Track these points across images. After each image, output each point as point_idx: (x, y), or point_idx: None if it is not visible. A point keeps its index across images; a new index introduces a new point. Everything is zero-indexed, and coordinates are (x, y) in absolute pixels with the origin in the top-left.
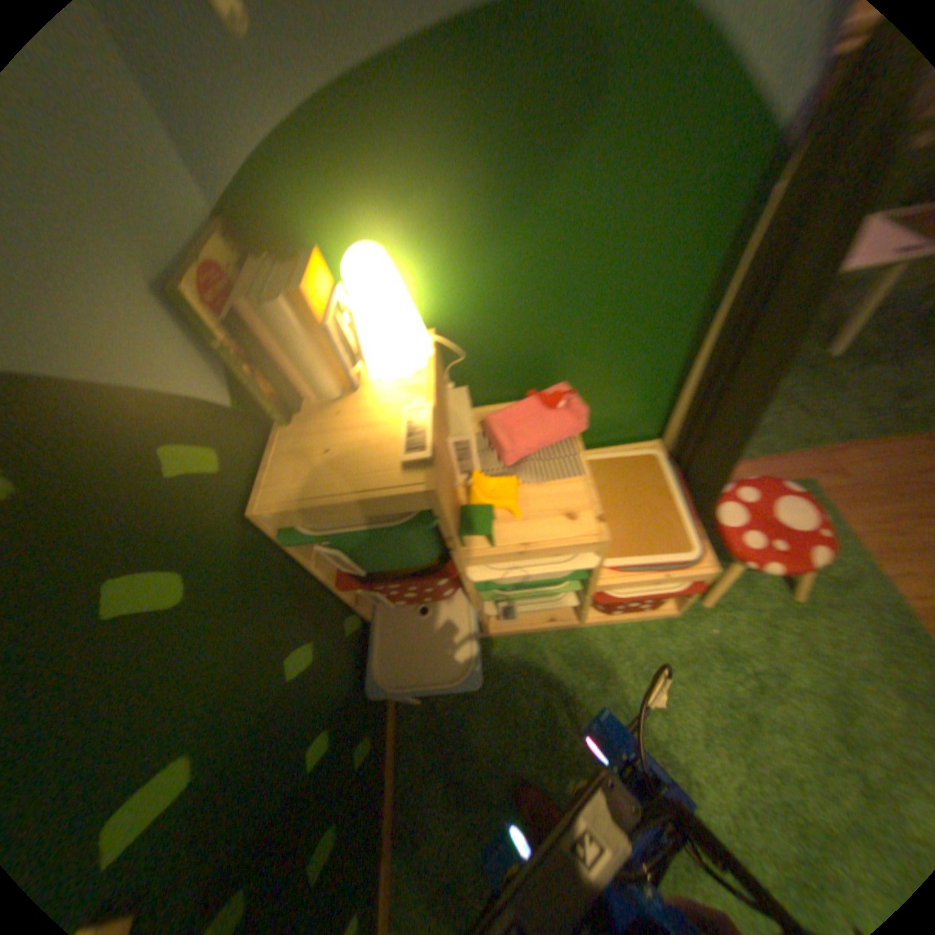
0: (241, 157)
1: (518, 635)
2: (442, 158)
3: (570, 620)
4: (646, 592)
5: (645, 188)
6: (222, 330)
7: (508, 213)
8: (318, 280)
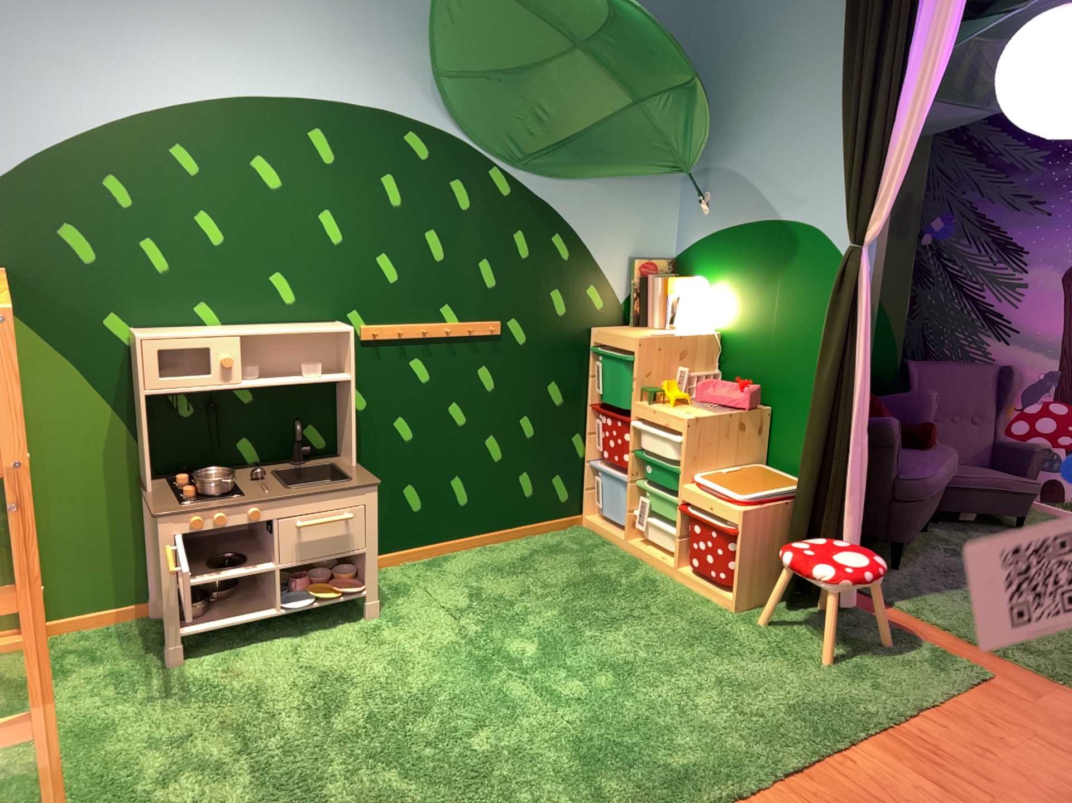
0: (685, 248)
1: (635, 556)
2: (737, 264)
3: (668, 562)
4: (701, 517)
5: (802, 297)
6: (632, 281)
7: (753, 291)
8: (673, 285)
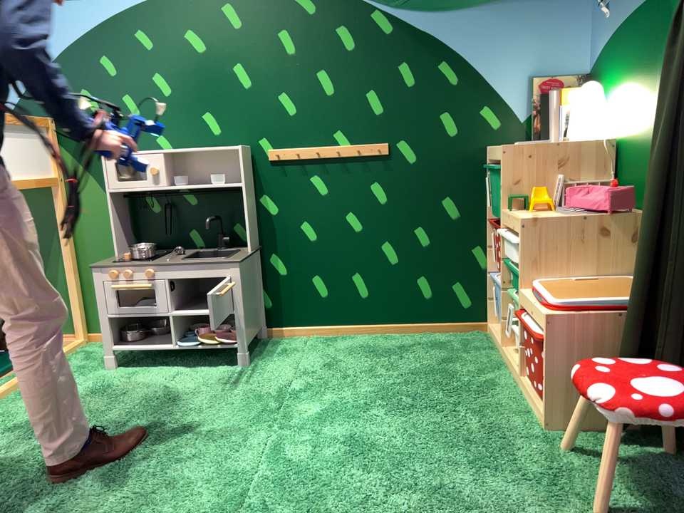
0: (596, 56)
1: (504, 364)
2: (631, 54)
3: (520, 373)
4: (529, 325)
5: None
6: (533, 98)
7: (644, 79)
8: (571, 94)
